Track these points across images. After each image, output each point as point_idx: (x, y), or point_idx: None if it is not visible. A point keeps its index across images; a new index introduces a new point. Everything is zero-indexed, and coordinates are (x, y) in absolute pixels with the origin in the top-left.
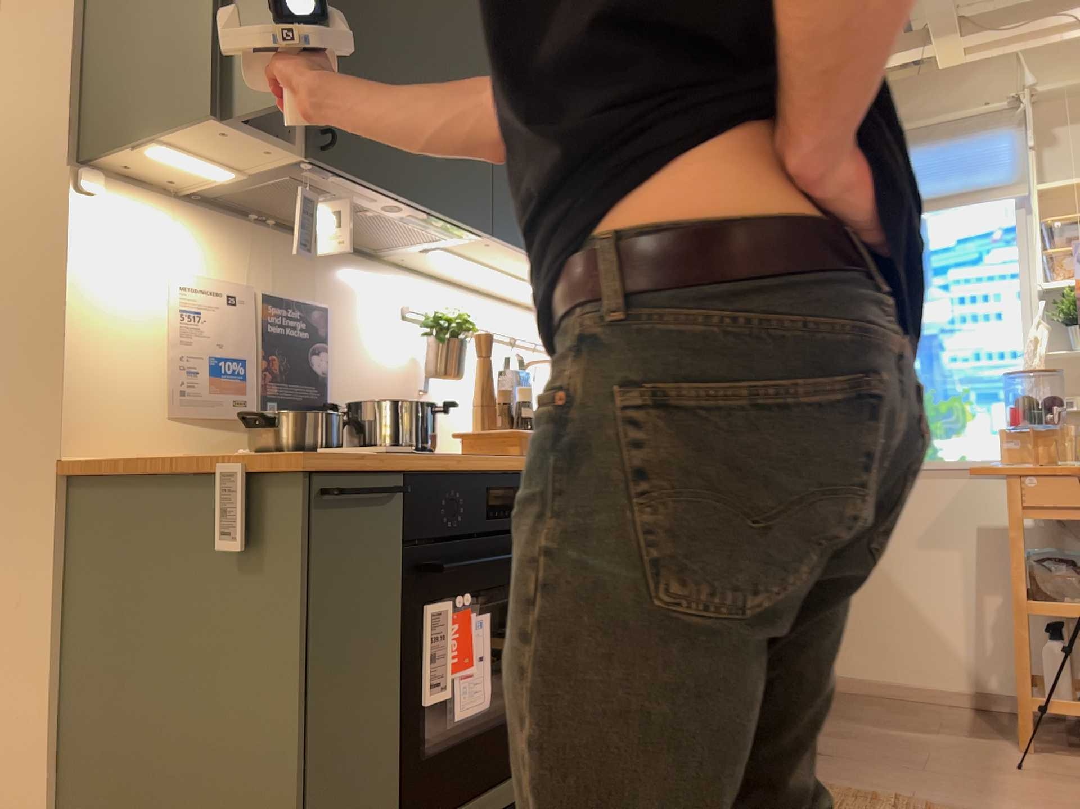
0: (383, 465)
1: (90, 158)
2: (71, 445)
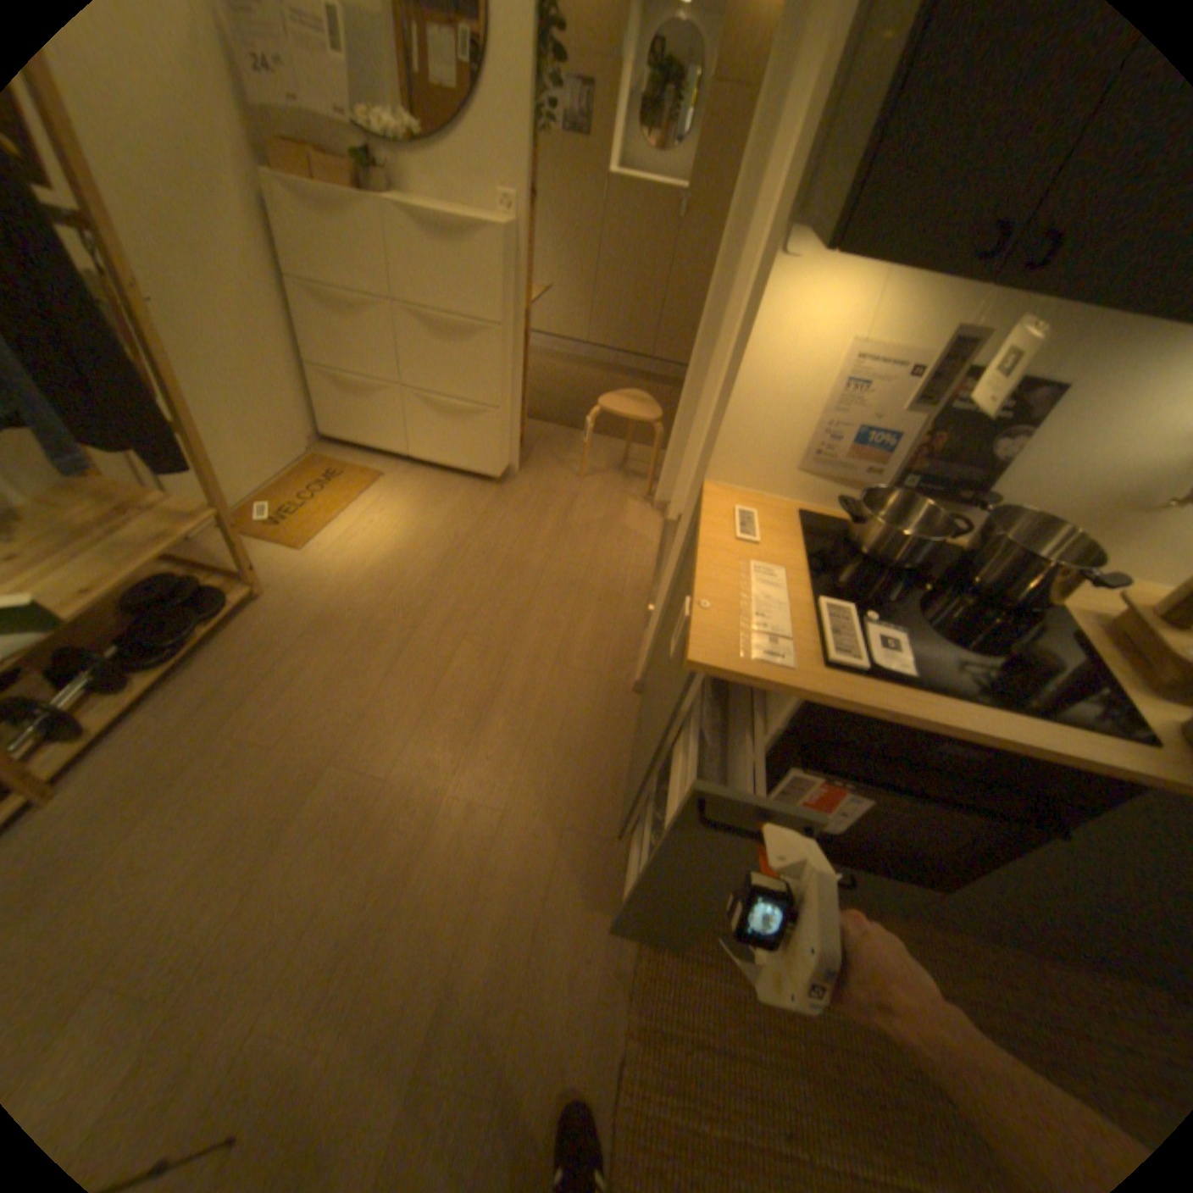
0: (785, 690)
1: (802, 212)
2: (712, 472)
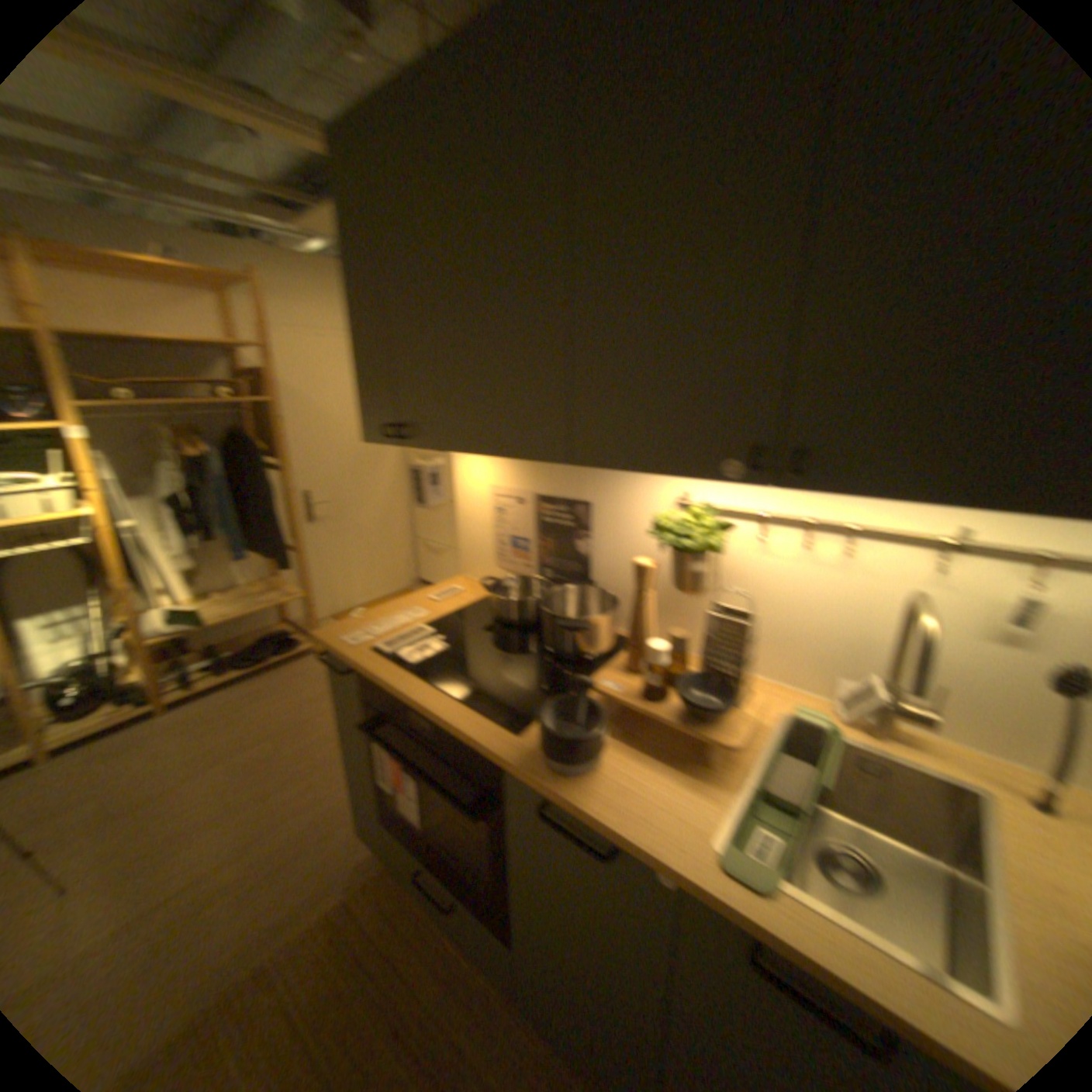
0: (335, 657)
1: None
2: (460, 569)
